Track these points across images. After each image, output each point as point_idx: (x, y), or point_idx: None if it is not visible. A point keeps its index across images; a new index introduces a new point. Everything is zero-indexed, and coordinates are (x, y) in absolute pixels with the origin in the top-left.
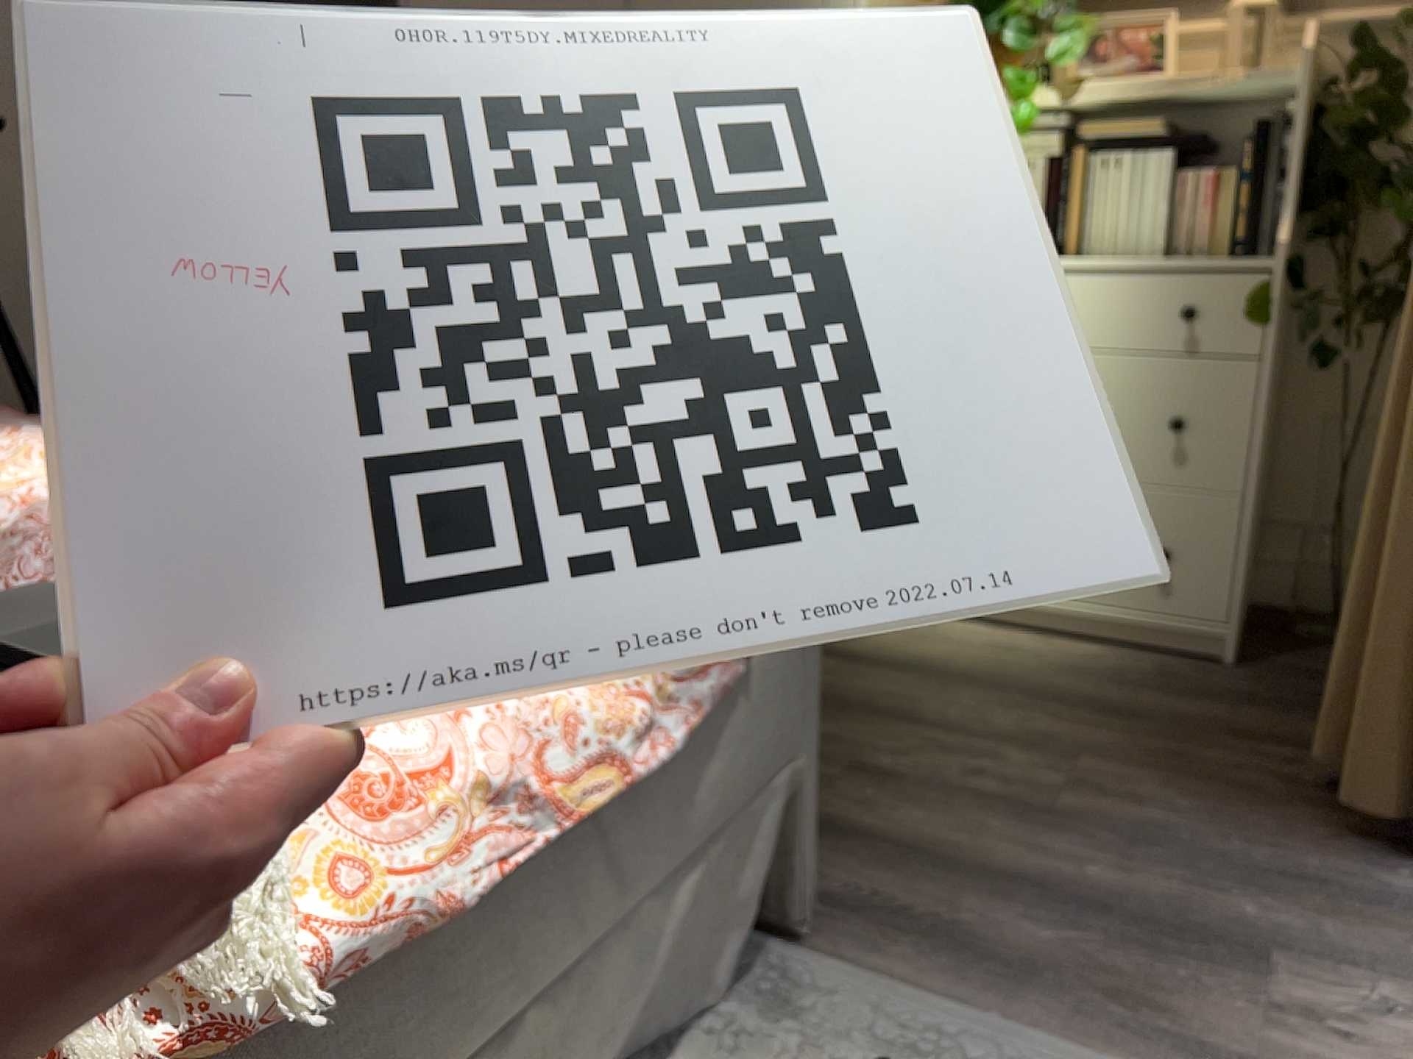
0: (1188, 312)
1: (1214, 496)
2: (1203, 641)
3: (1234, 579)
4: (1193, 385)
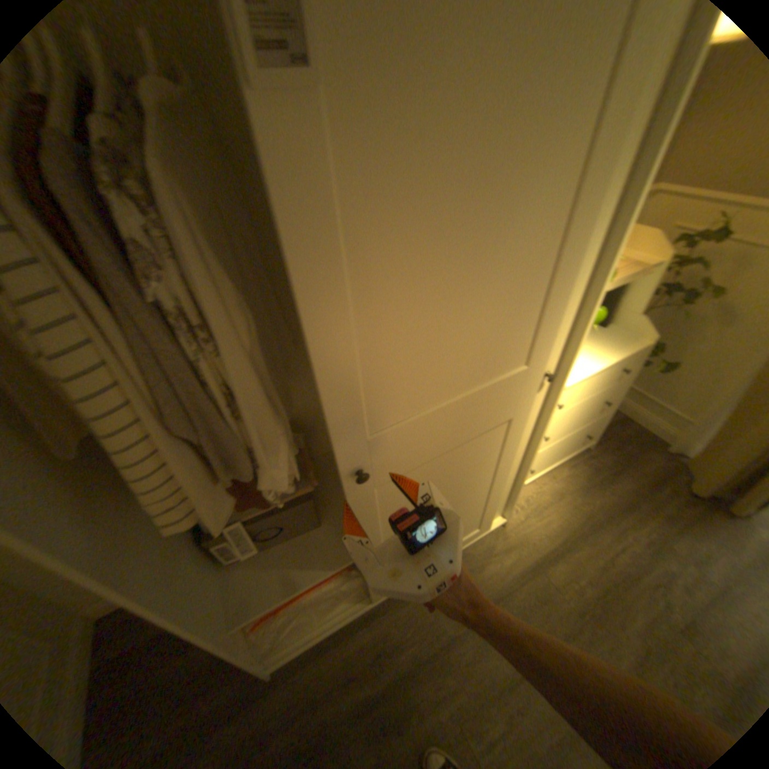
0: (629, 372)
1: (606, 415)
2: (586, 447)
3: (602, 431)
4: (615, 390)
